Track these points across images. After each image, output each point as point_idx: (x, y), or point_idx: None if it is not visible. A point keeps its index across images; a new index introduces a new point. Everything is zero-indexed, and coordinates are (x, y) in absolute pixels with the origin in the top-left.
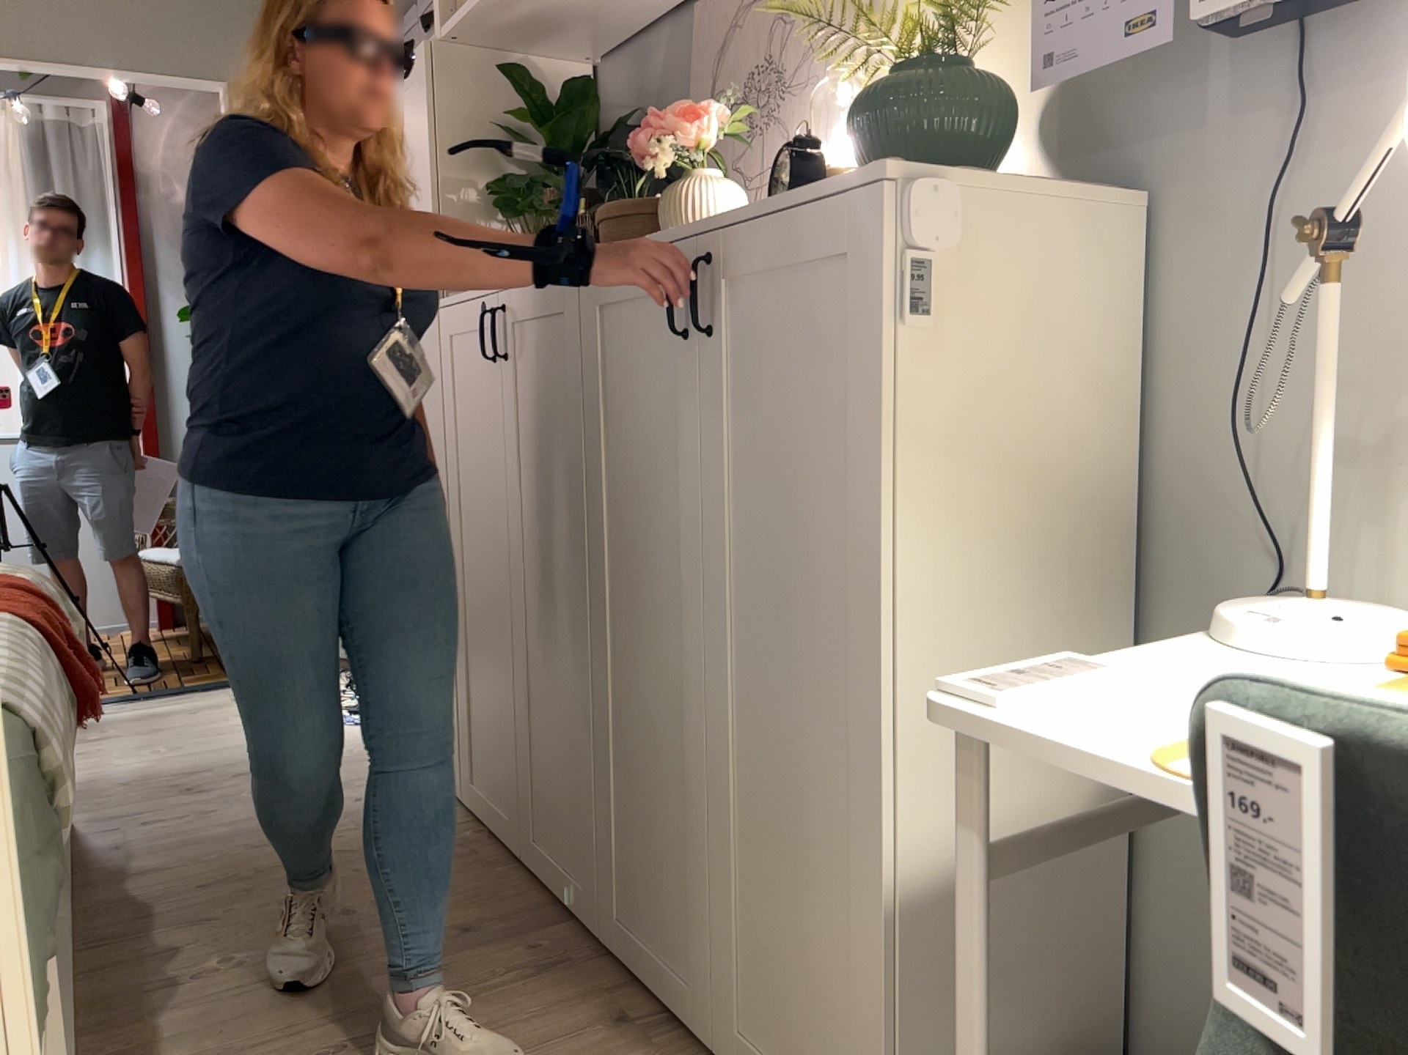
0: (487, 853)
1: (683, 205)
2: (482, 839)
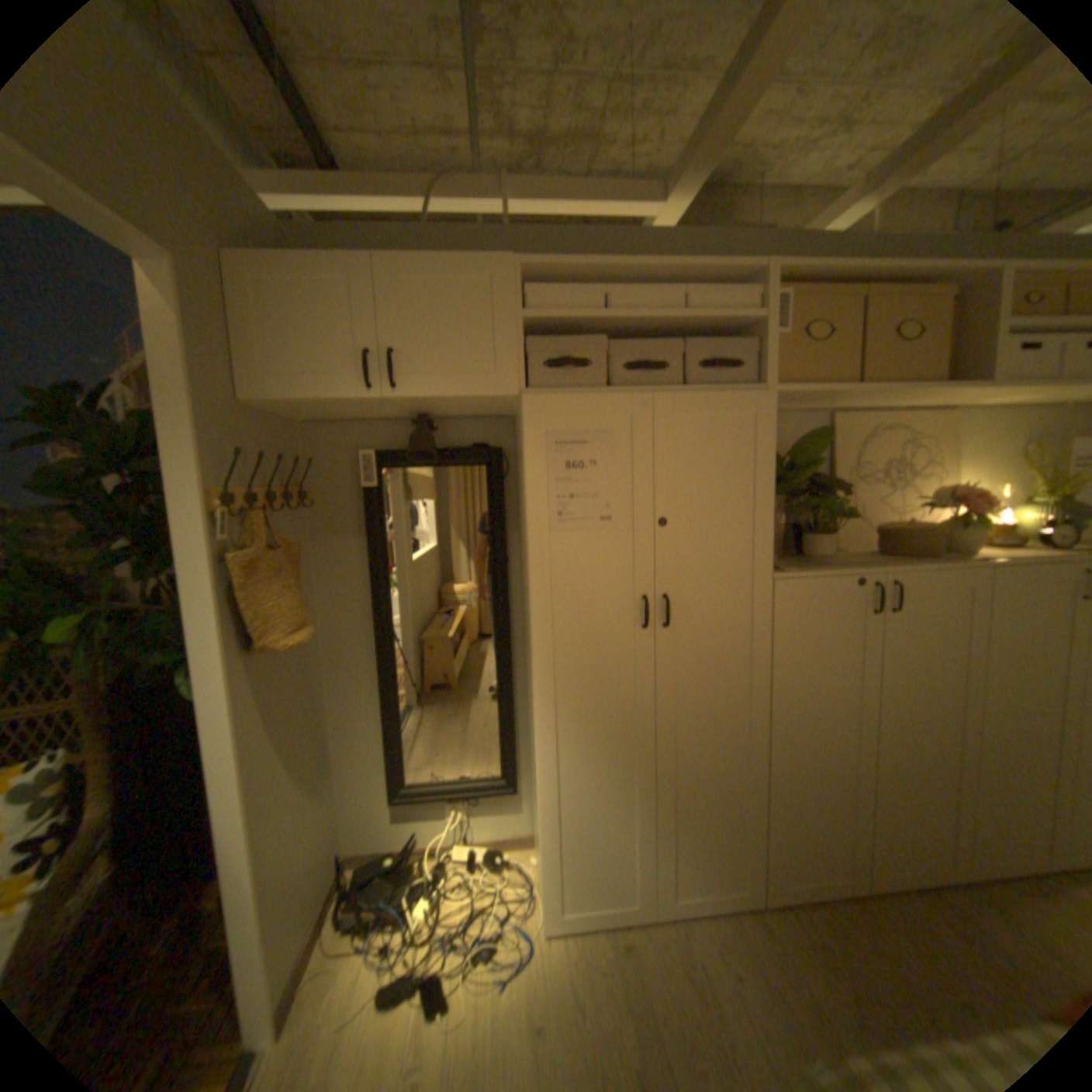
0: (842, 912)
1: (986, 535)
2: (820, 910)
